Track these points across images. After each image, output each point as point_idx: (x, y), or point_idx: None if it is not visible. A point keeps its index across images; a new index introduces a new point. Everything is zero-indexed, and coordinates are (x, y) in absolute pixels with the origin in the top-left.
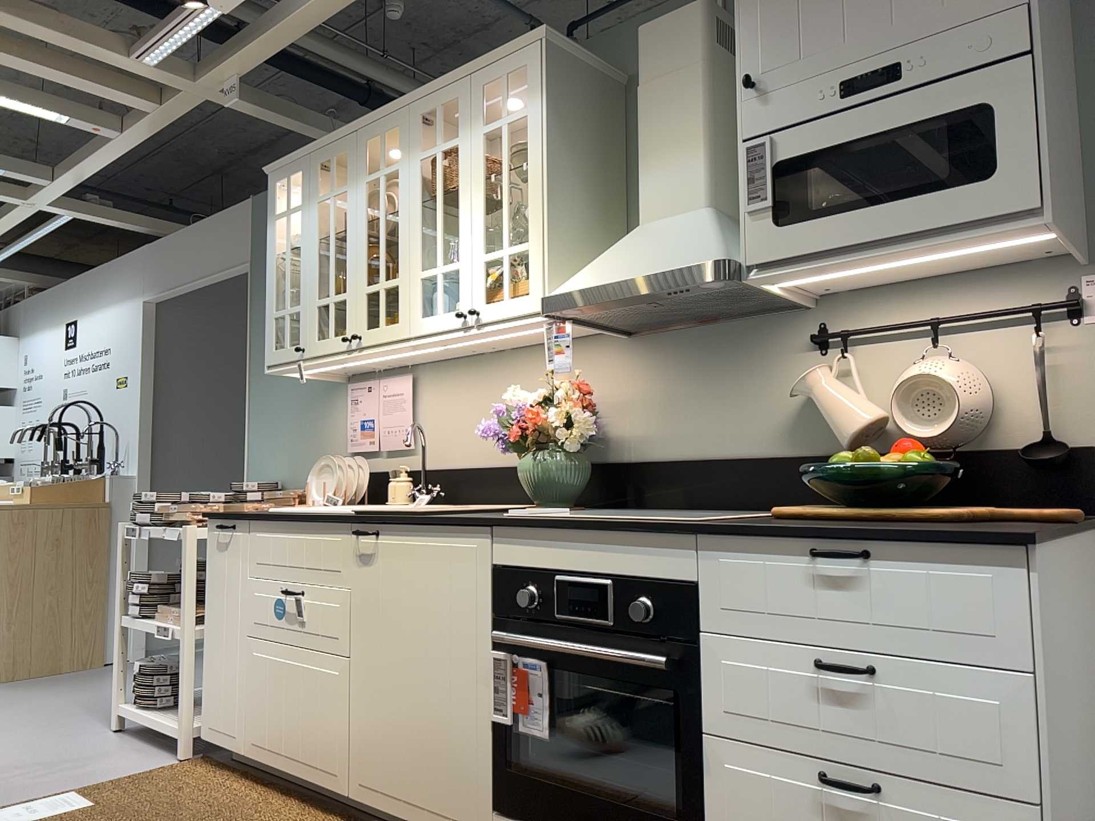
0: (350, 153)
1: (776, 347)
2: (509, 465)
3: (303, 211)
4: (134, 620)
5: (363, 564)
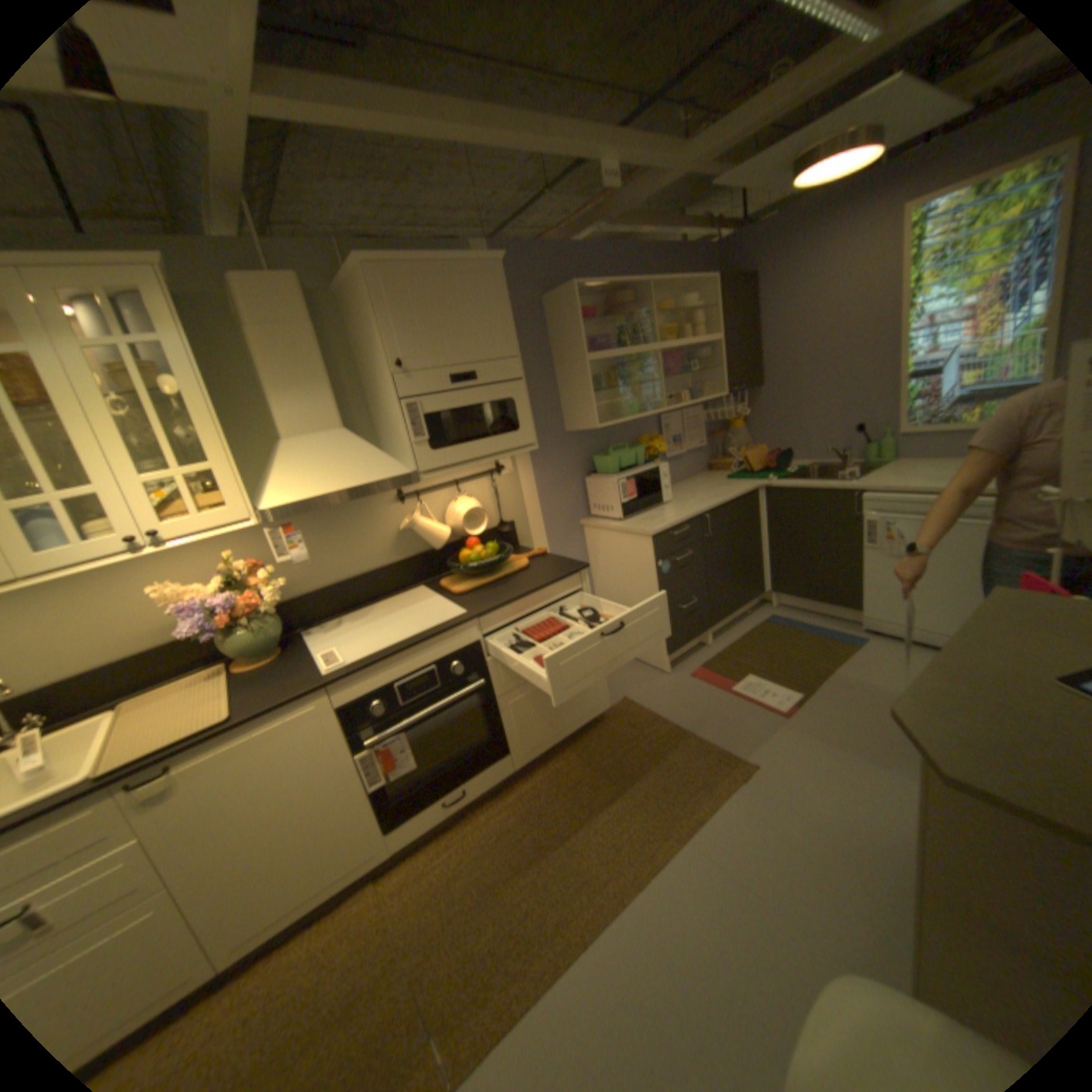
0: None
1: (375, 504)
2: (138, 651)
3: None
4: None
5: (156, 804)
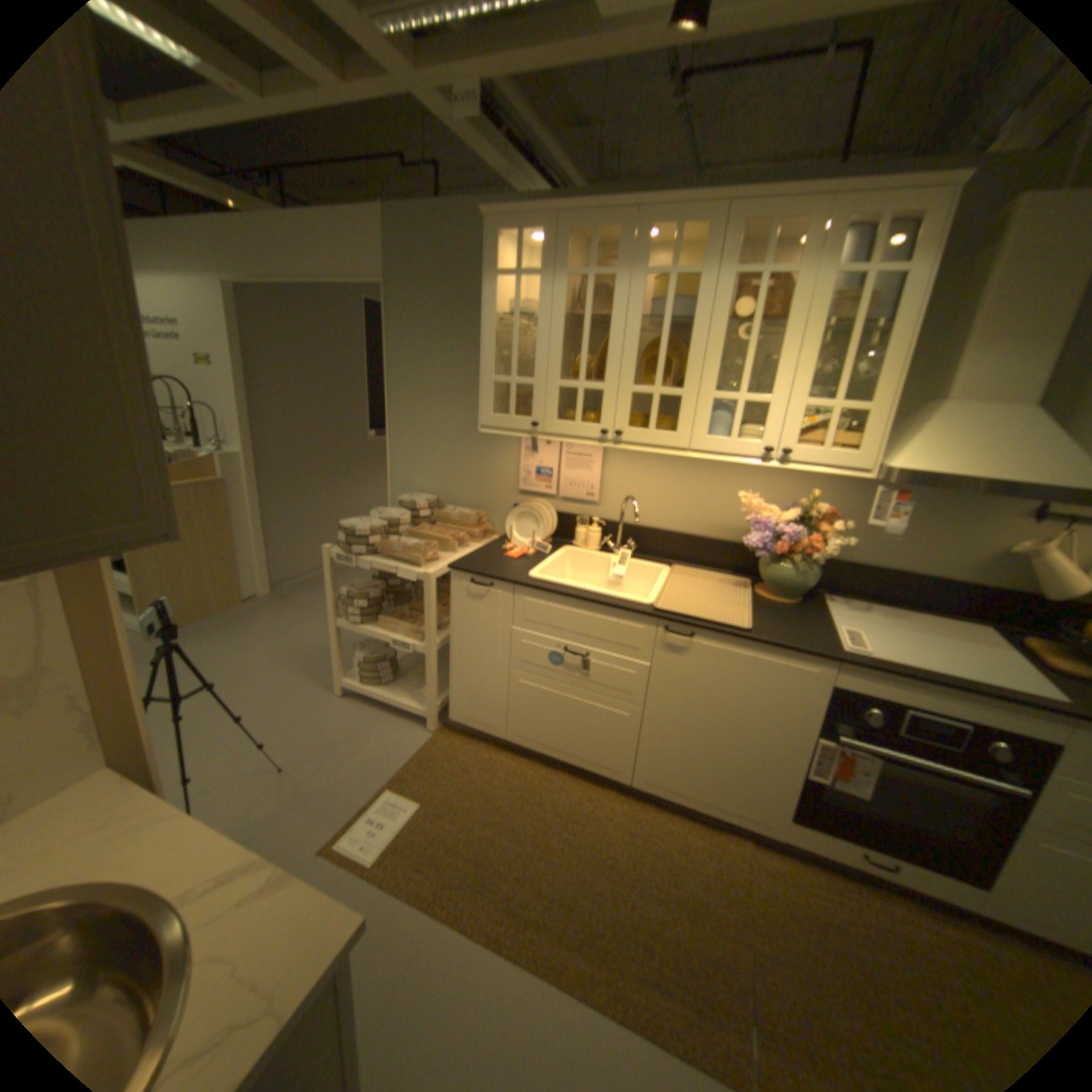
0: (625, 232)
1: (999, 509)
2: (703, 536)
3: (541, 279)
4: (352, 627)
5: (673, 653)
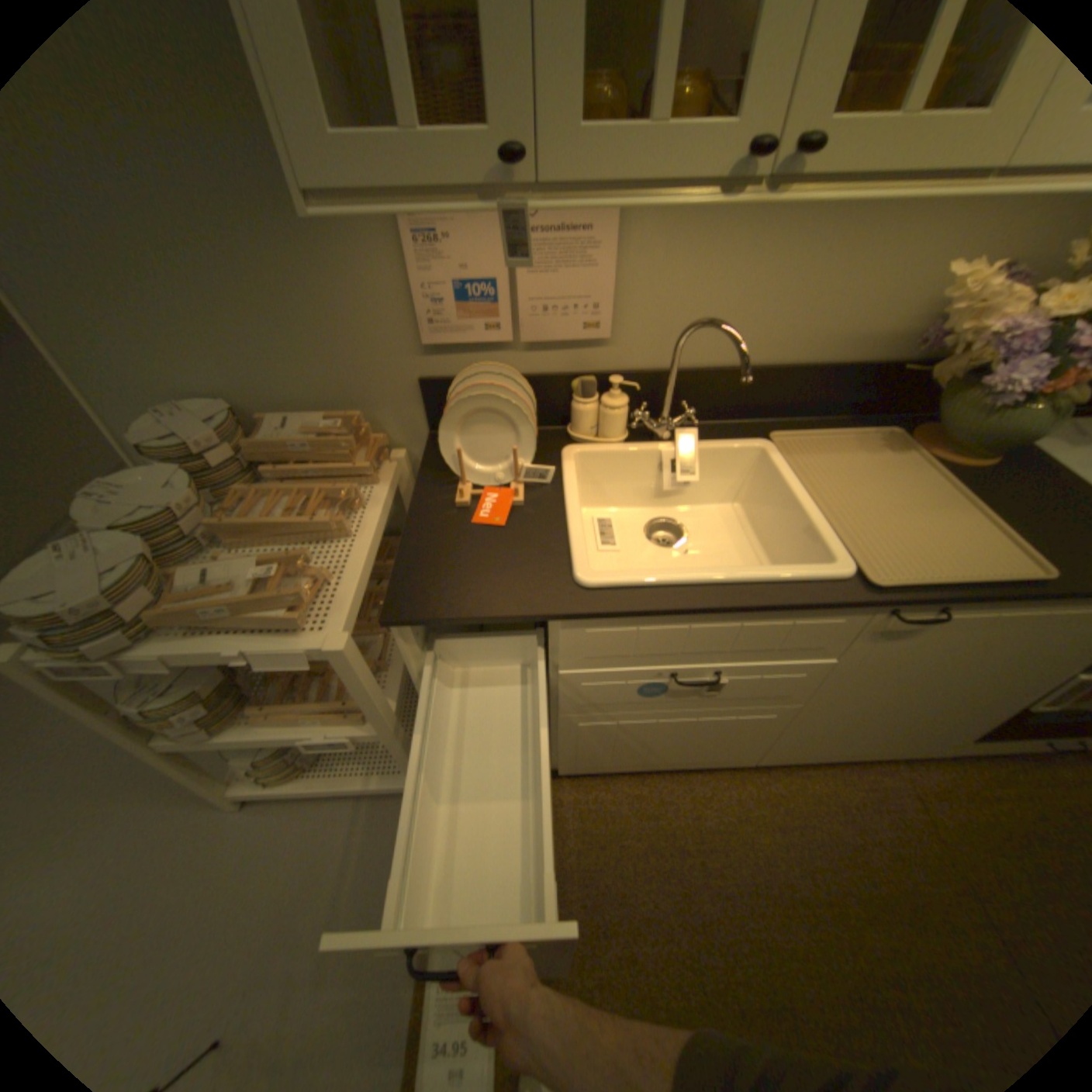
0: None
1: None
2: (814, 362)
3: None
4: (193, 745)
5: (893, 641)
